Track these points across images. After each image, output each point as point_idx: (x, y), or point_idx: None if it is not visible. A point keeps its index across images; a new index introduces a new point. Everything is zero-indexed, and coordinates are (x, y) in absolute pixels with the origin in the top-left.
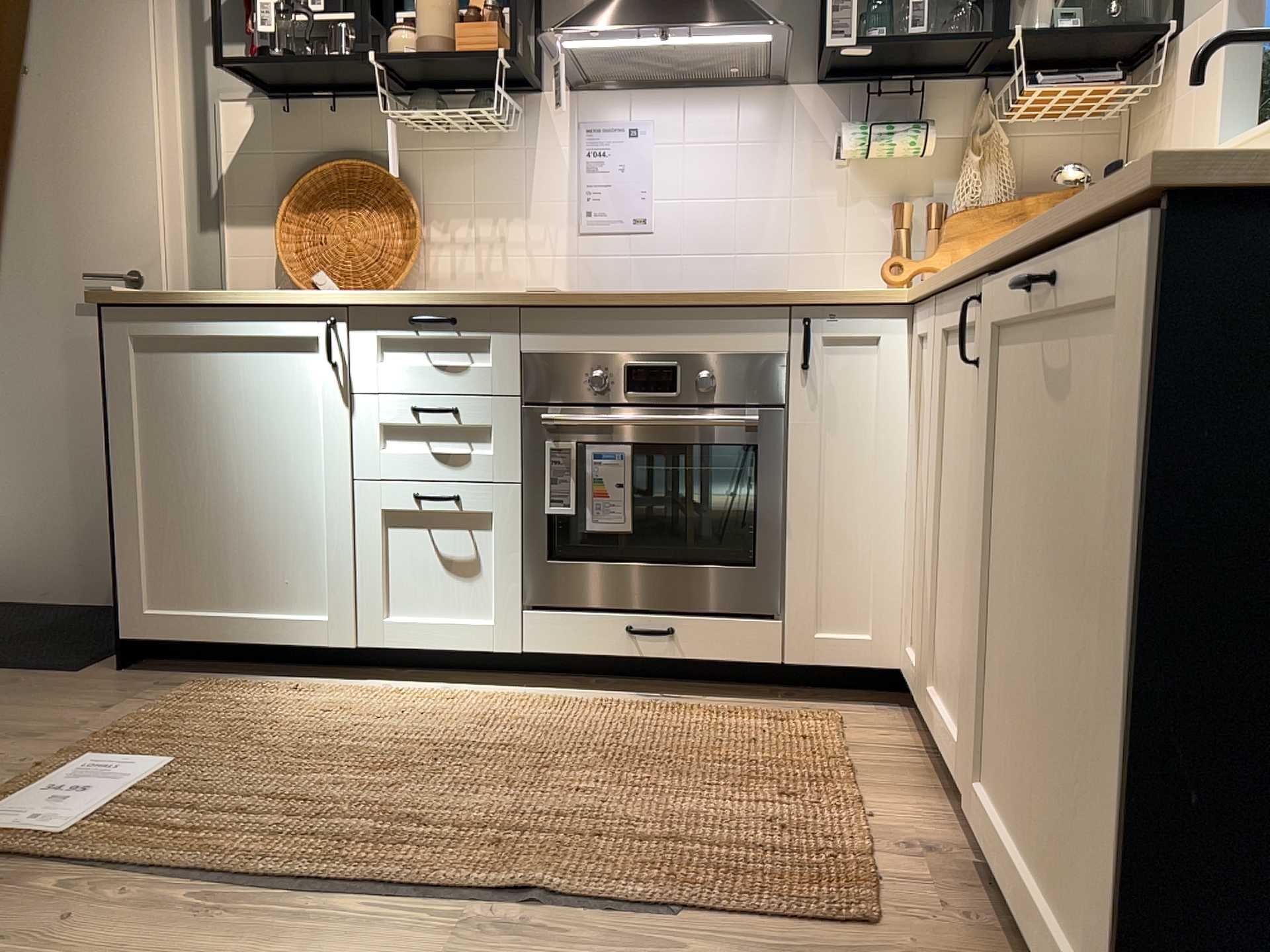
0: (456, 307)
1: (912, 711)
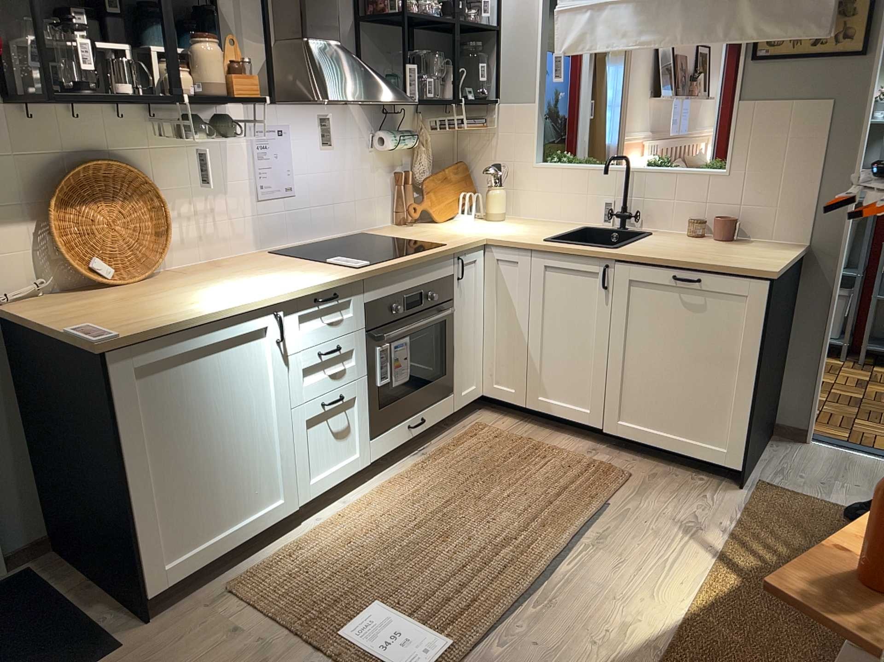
0: (337, 287)
1: (486, 410)
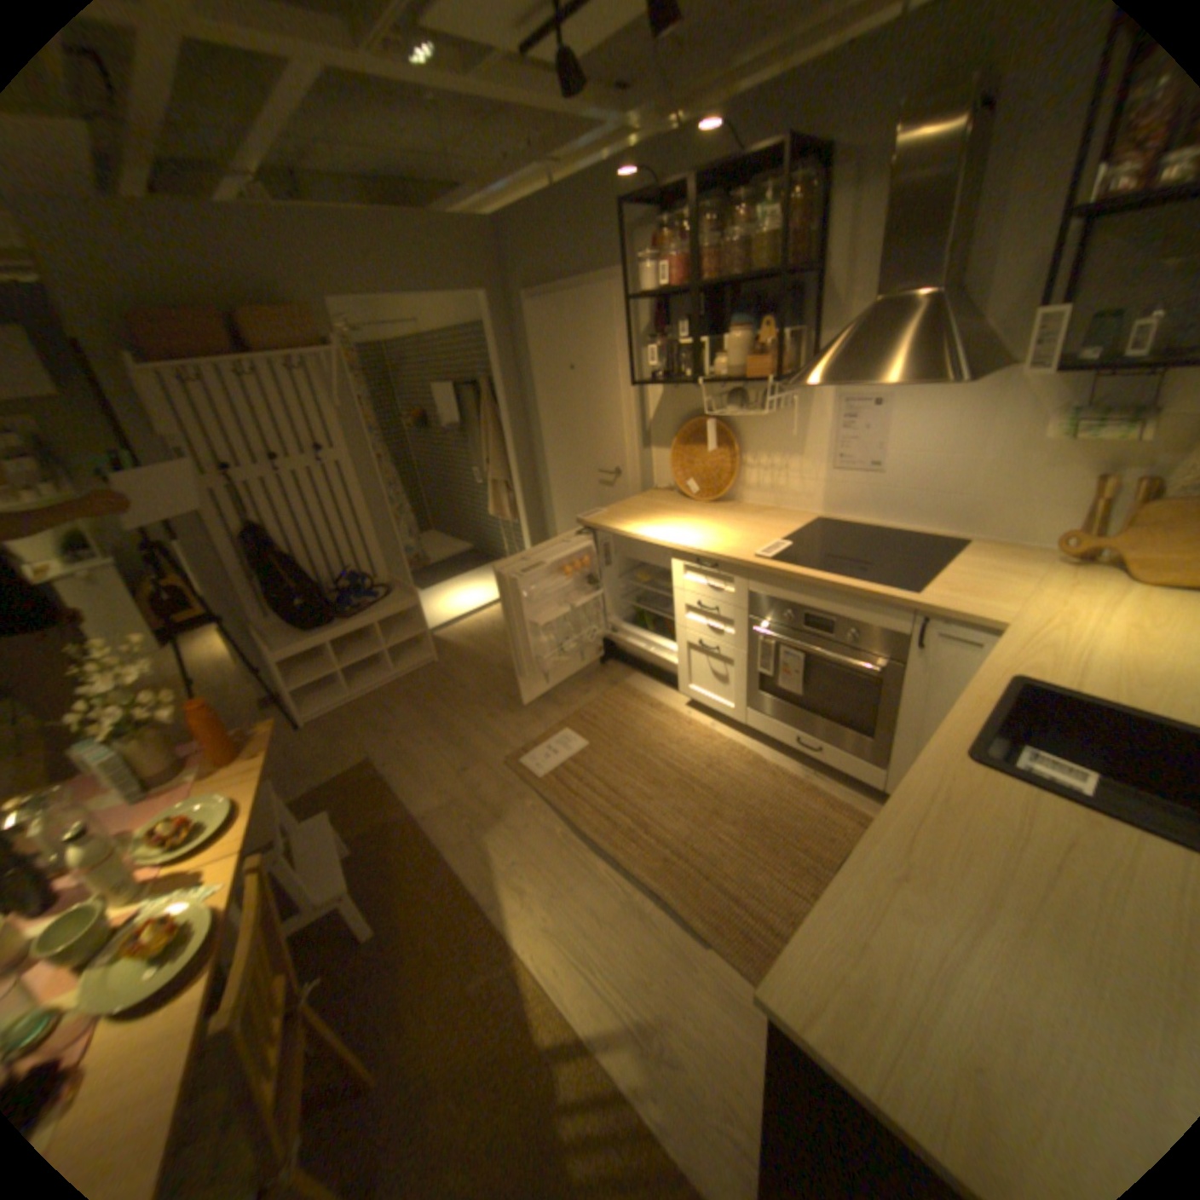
0: (715, 560)
1: None
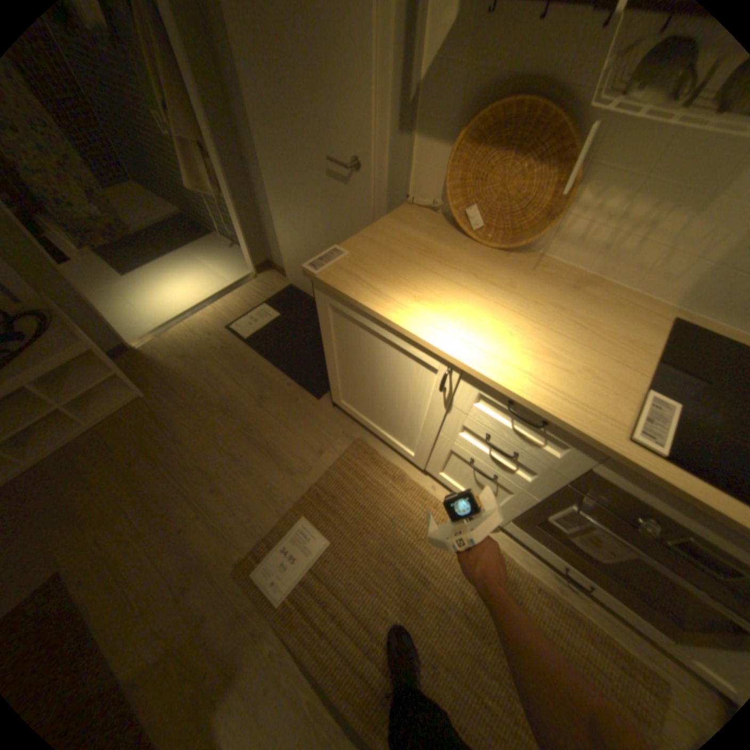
0: (556, 422)
1: None
